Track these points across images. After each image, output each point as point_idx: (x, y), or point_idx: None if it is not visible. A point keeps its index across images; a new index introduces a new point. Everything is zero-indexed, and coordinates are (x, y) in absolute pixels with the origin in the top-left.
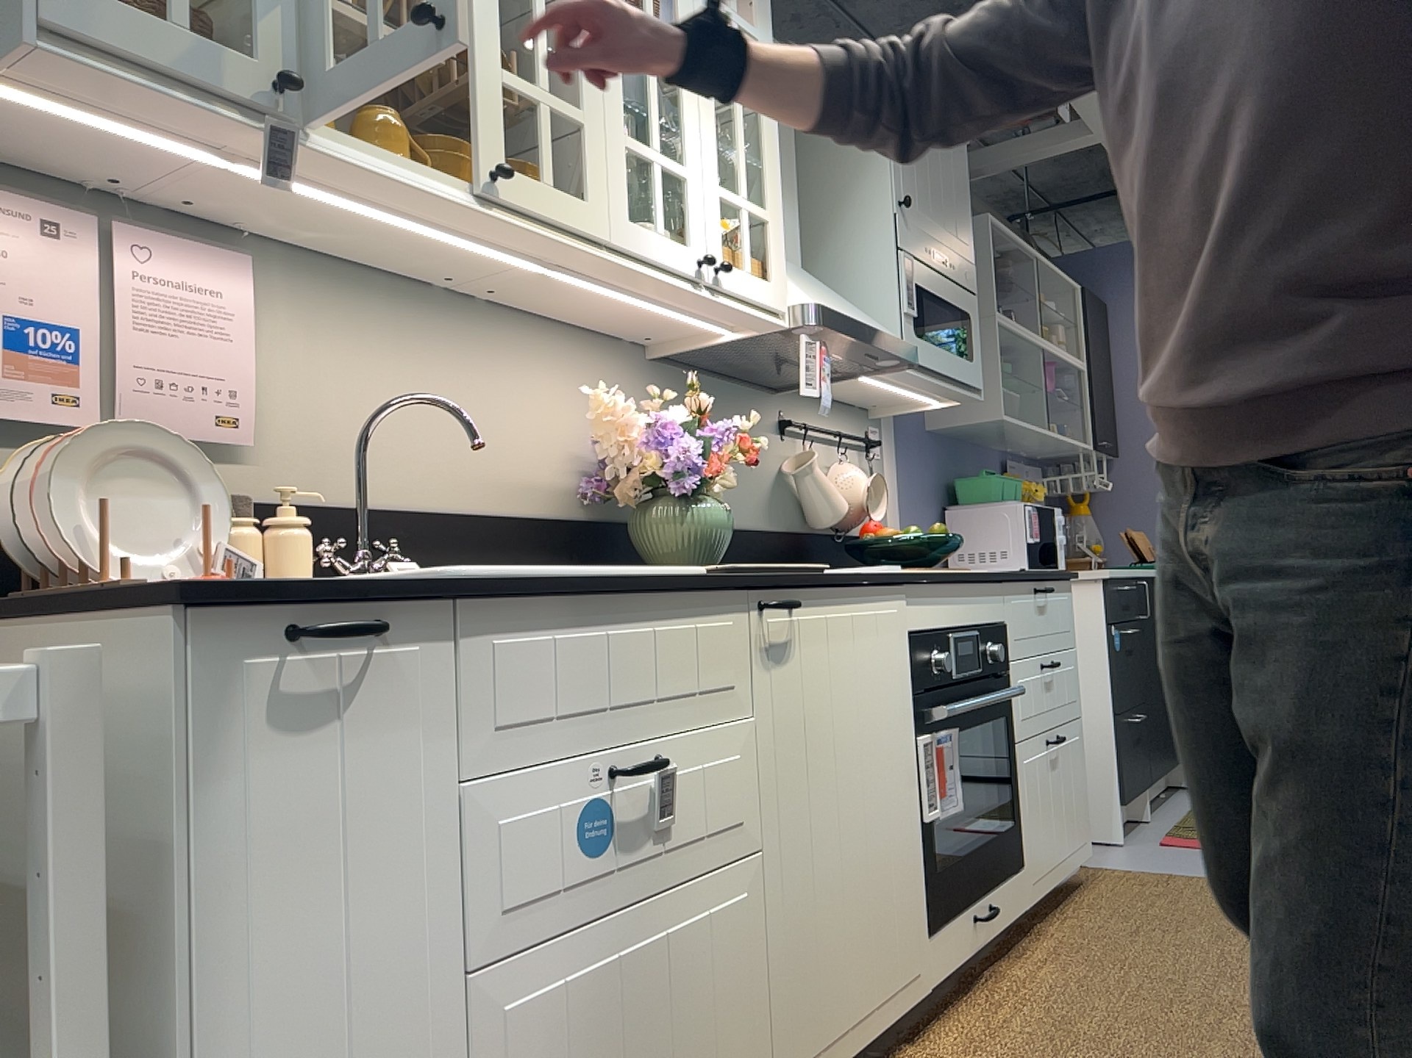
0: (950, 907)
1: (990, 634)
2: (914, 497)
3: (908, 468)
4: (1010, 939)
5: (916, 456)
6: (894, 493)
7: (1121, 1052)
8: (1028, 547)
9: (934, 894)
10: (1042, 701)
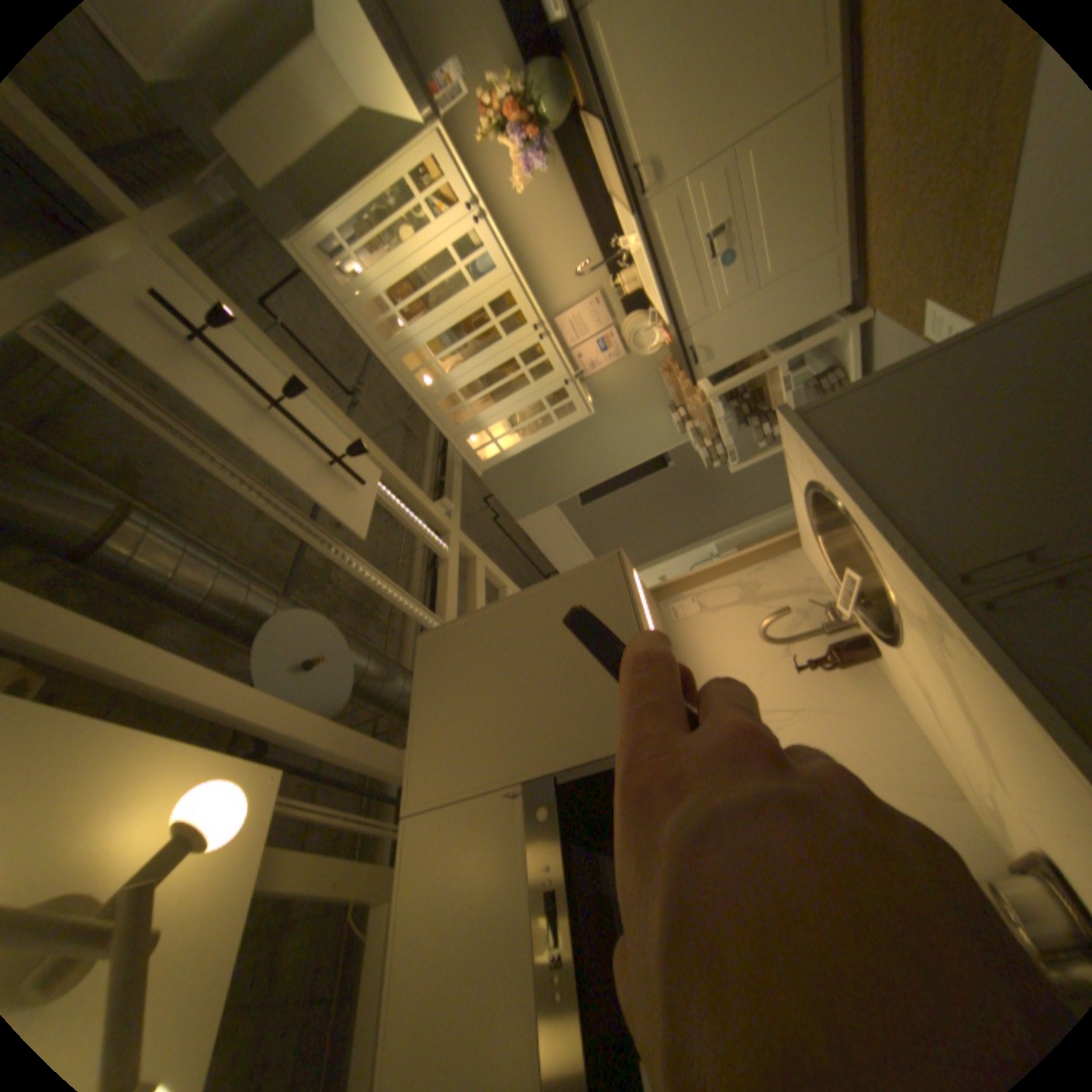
0: None
1: None
2: None
3: None
4: None
5: None
6: None
7: None
8: None
9: None
10: None
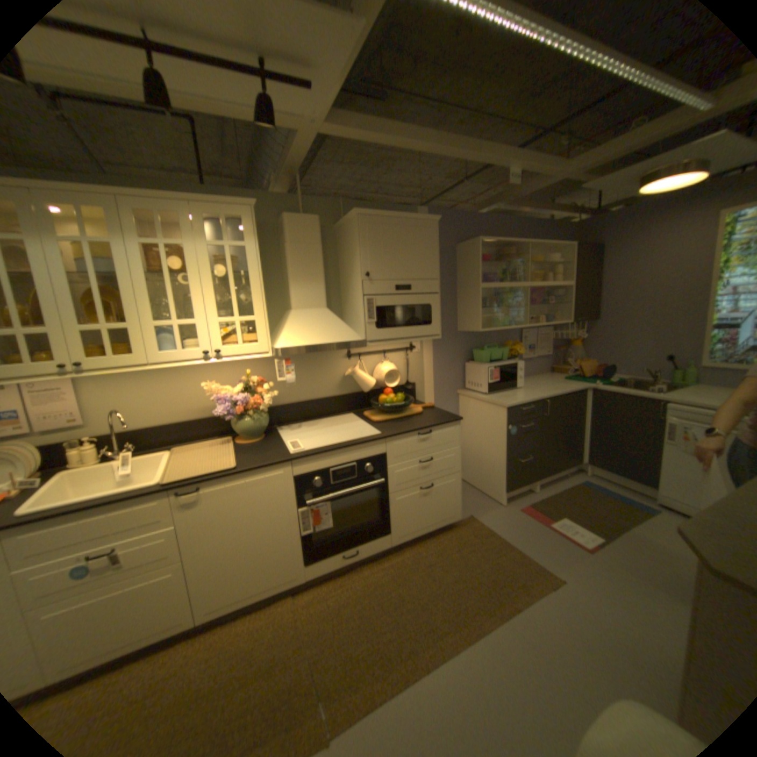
0: (321, 557)
1: (367, 461)
2: (442, 361)
3: (439, 351)
4: (389, 553)
5: (445, 344)
6: (426, 364)
7: (335, 634)
8: (490, 384)
9: (308, 555)
10: (416, 476)
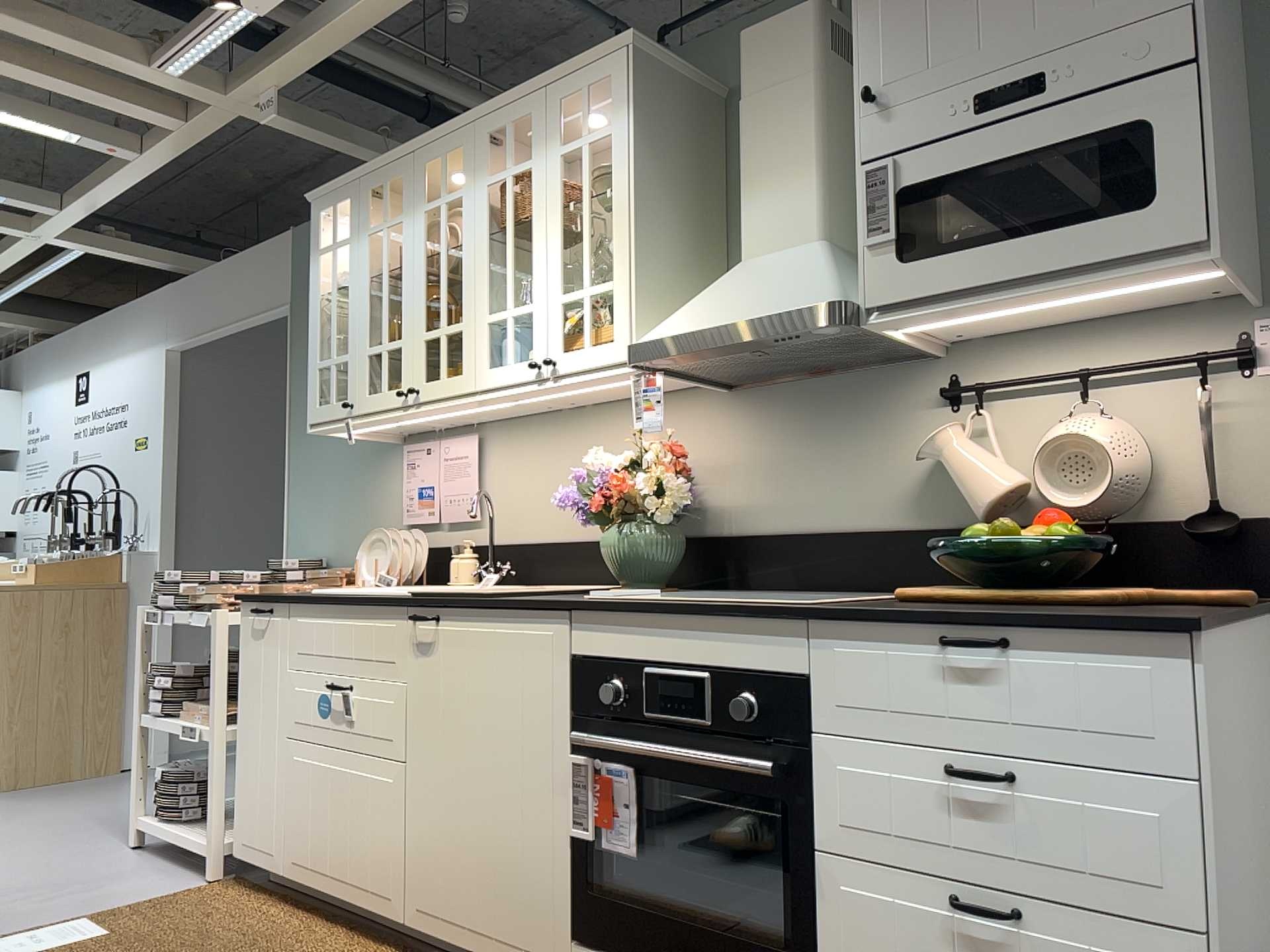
0: (608, 941)
1: (745, 682)
2: None
3: None
4: None
5: None
6: None
7: None
8: None
9: (583, 909)
10: (930, 825)
